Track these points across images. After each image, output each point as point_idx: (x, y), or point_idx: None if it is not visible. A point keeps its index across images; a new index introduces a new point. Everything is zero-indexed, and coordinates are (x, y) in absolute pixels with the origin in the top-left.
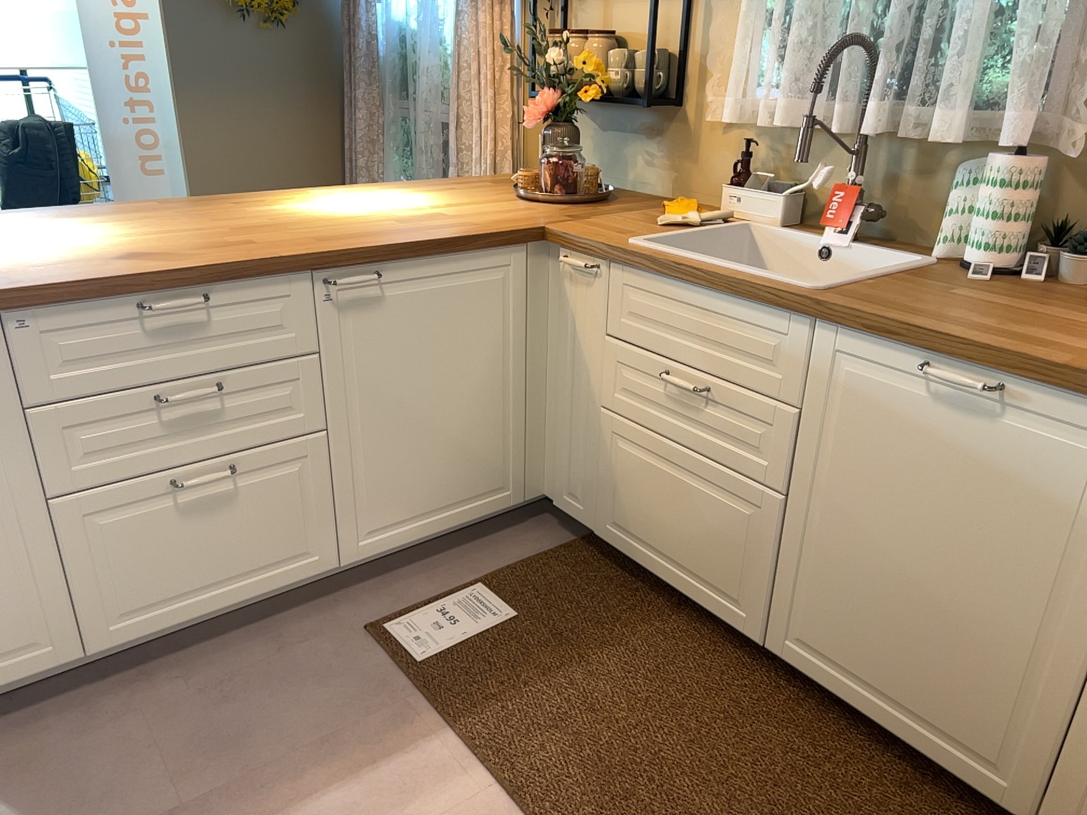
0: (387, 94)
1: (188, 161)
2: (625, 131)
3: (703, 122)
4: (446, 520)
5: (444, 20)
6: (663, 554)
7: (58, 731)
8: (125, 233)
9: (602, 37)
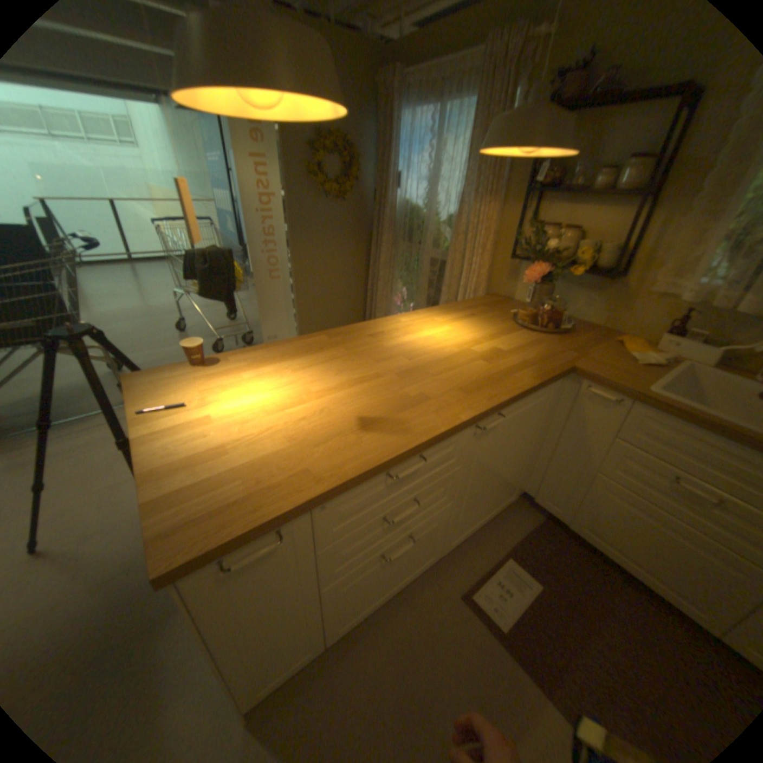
0: (397, 238)
1: (294, 273)
2: (574, 282)
3: (645, 287)
4: (488, 520)
5: (443, 201)
6: (635, 561)
7: (317, 703)
8: (334, 381)
9: (578, 228)
